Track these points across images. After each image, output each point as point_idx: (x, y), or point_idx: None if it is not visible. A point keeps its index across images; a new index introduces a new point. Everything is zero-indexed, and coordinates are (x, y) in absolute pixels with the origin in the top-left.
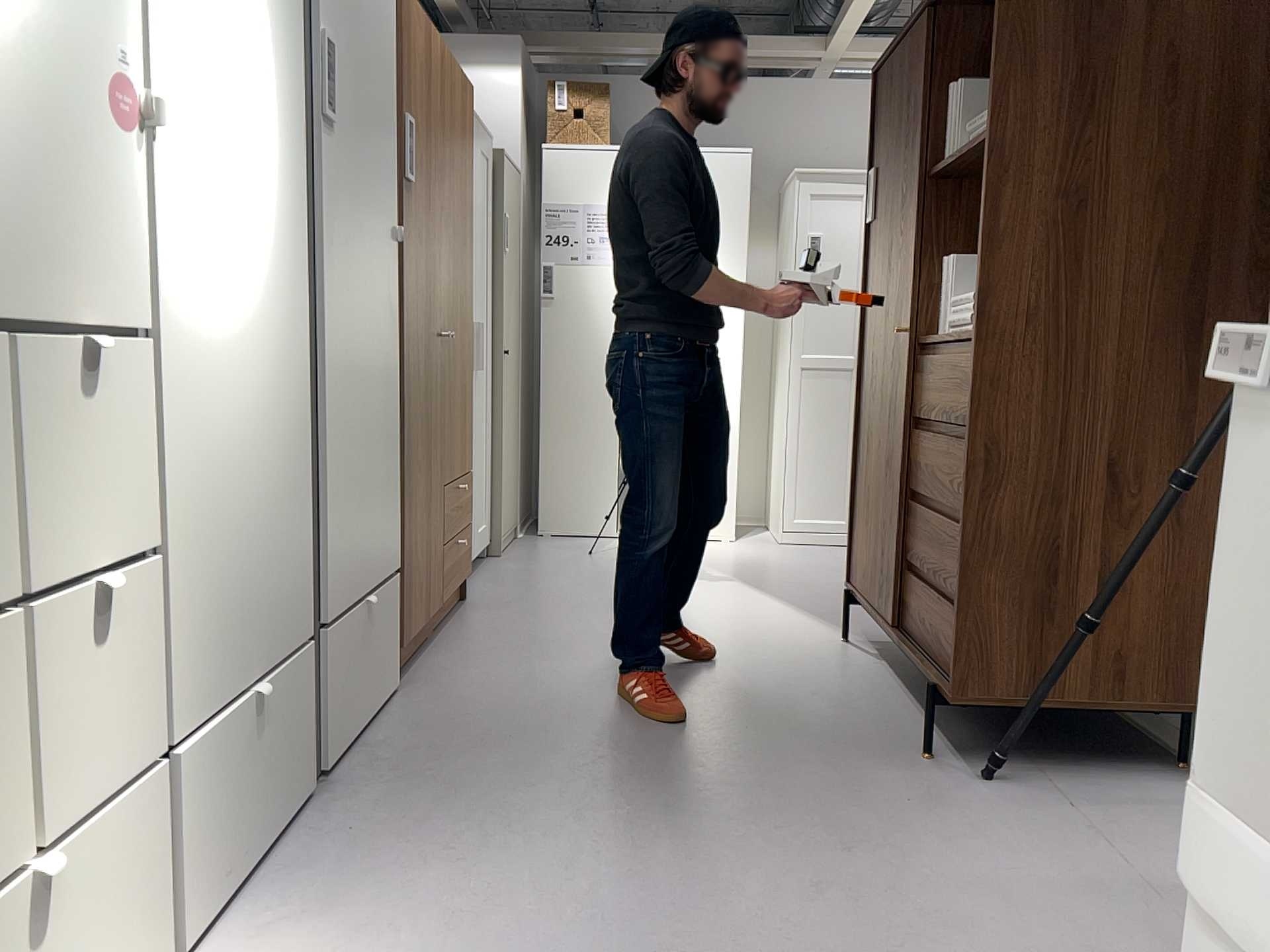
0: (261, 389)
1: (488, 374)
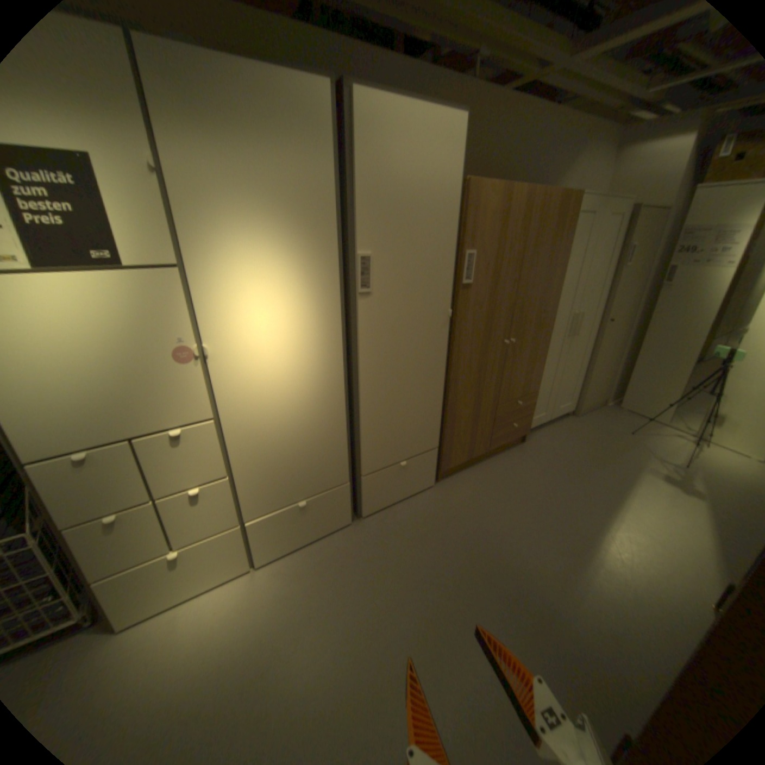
0: (305, 413)
1: (593, 333)
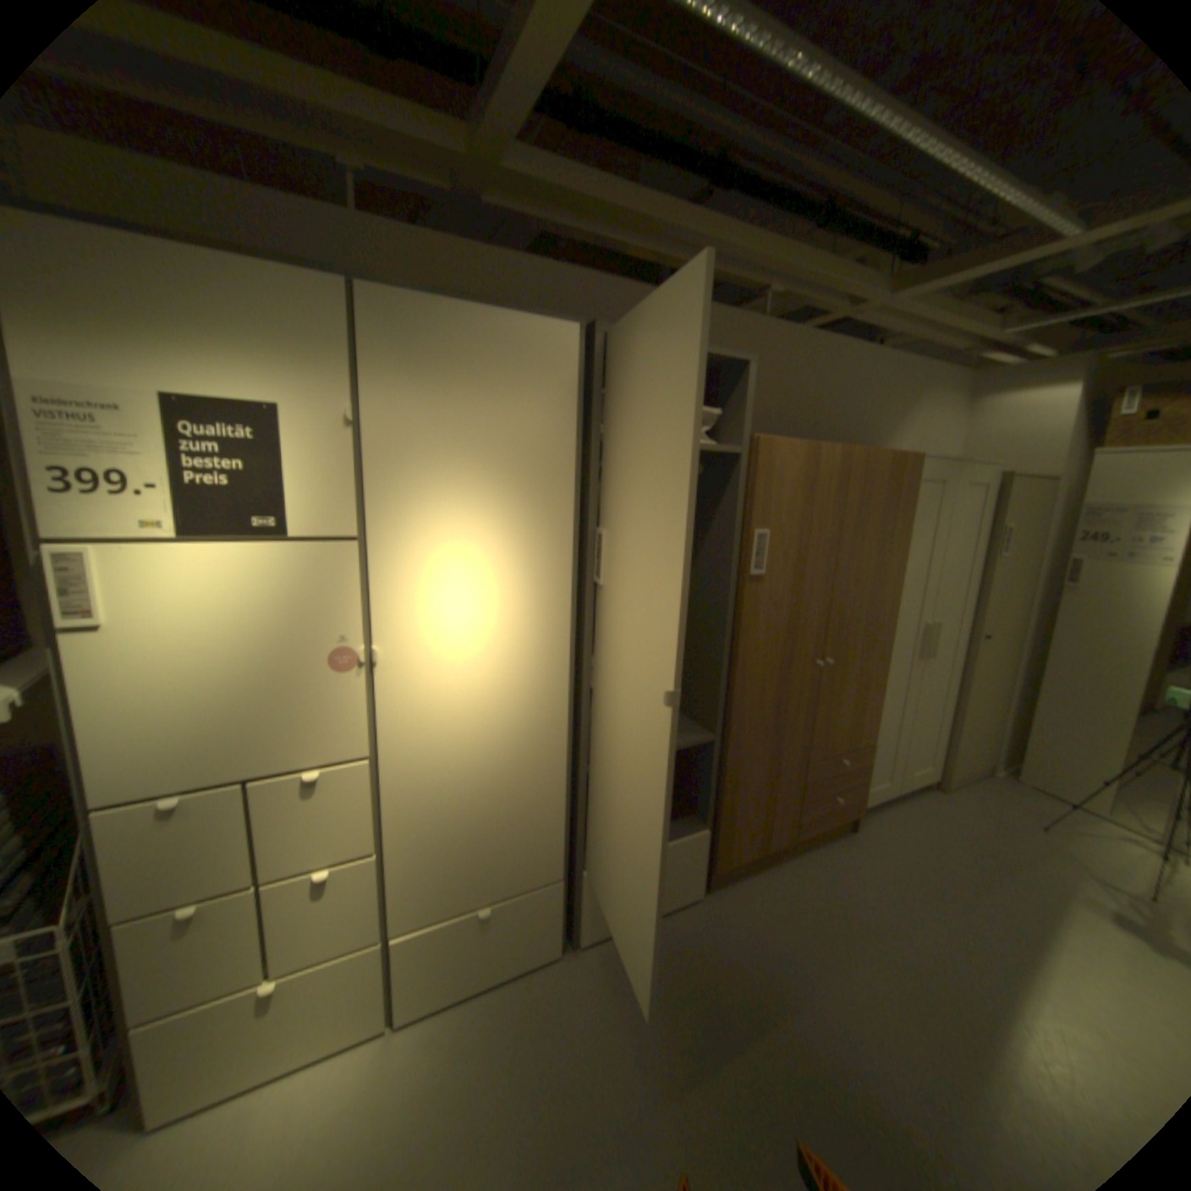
0: (505, 758)
1: (959, 656)
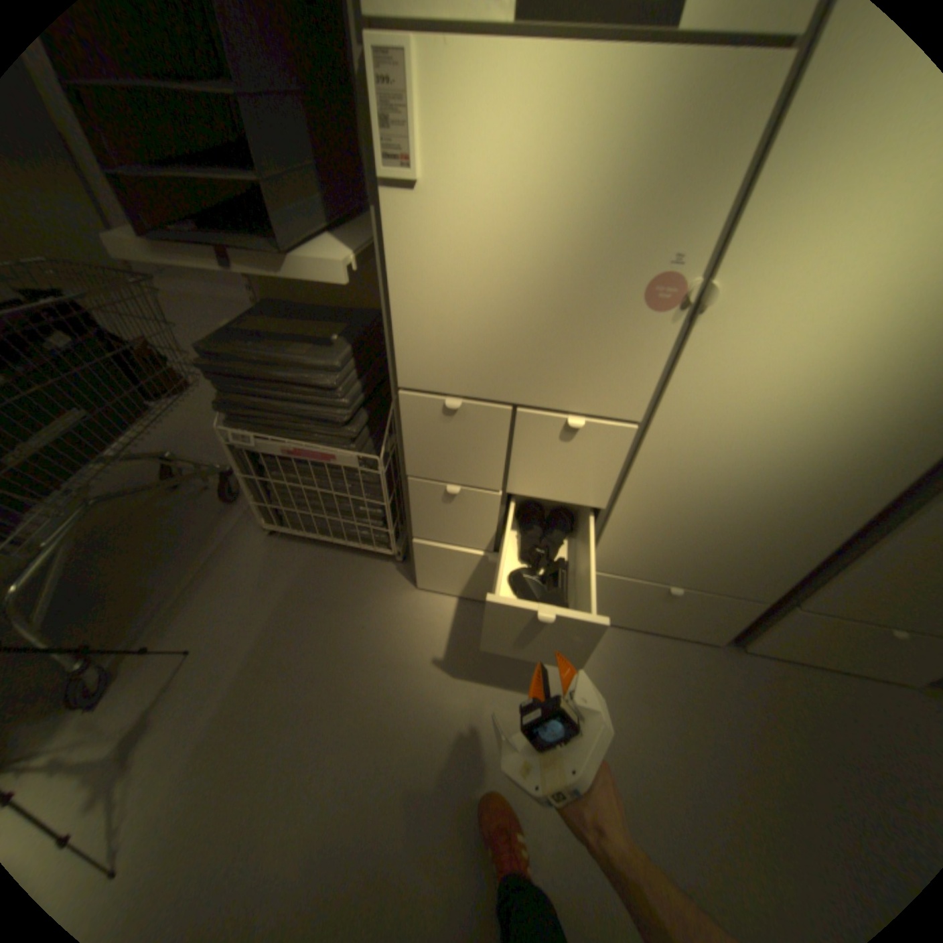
0: (799, 479)
1: None
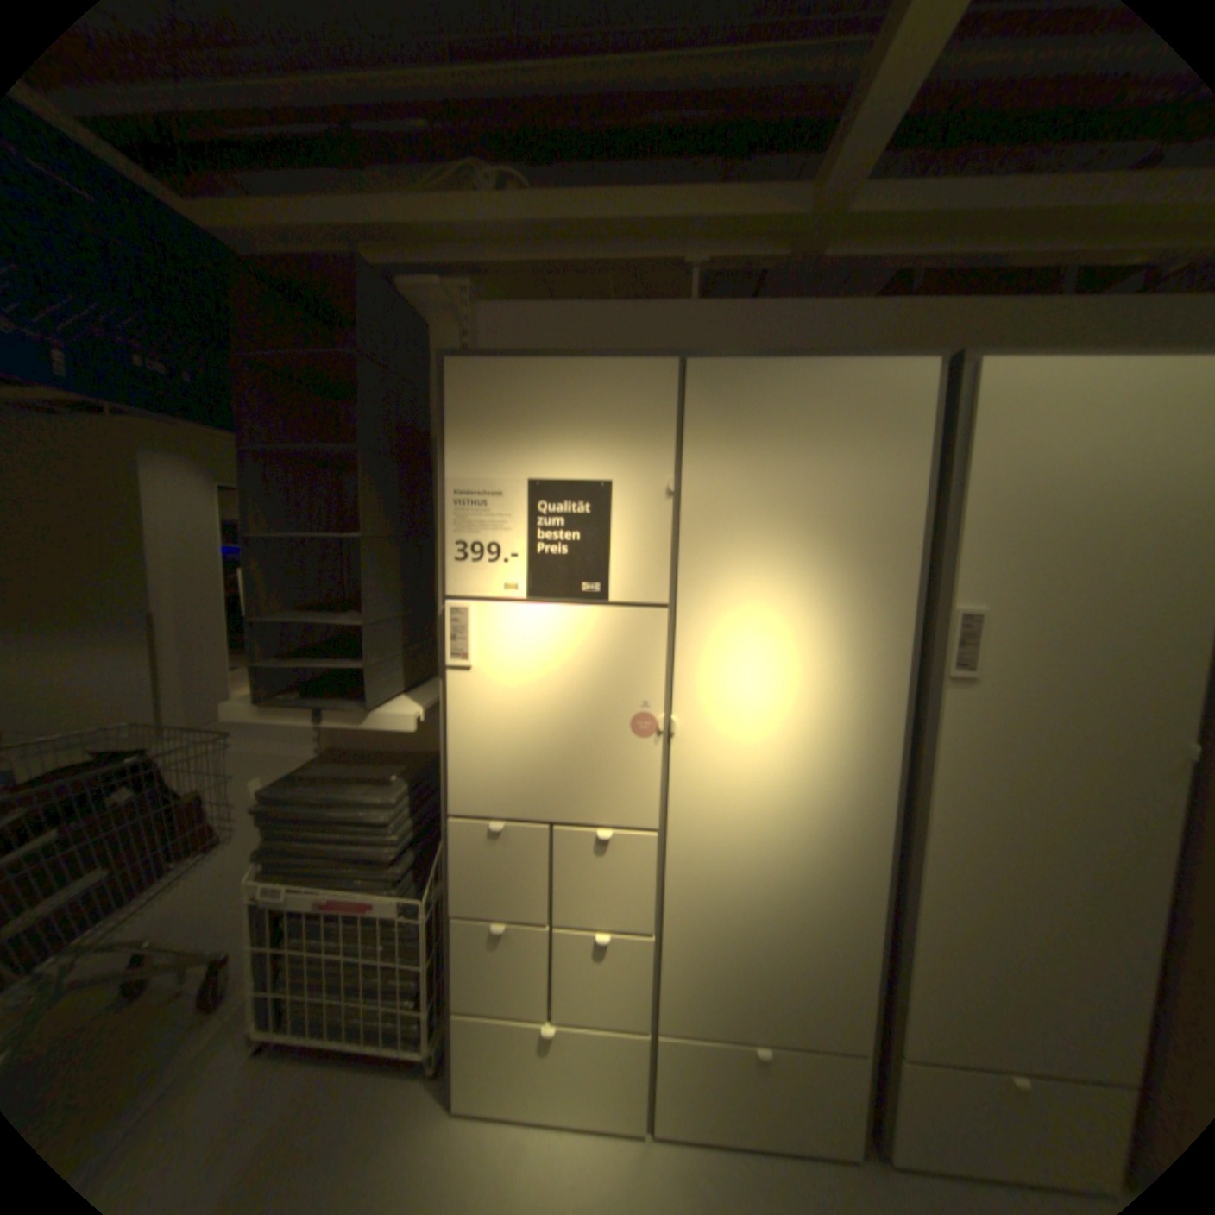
0: (805, 874)
1: None
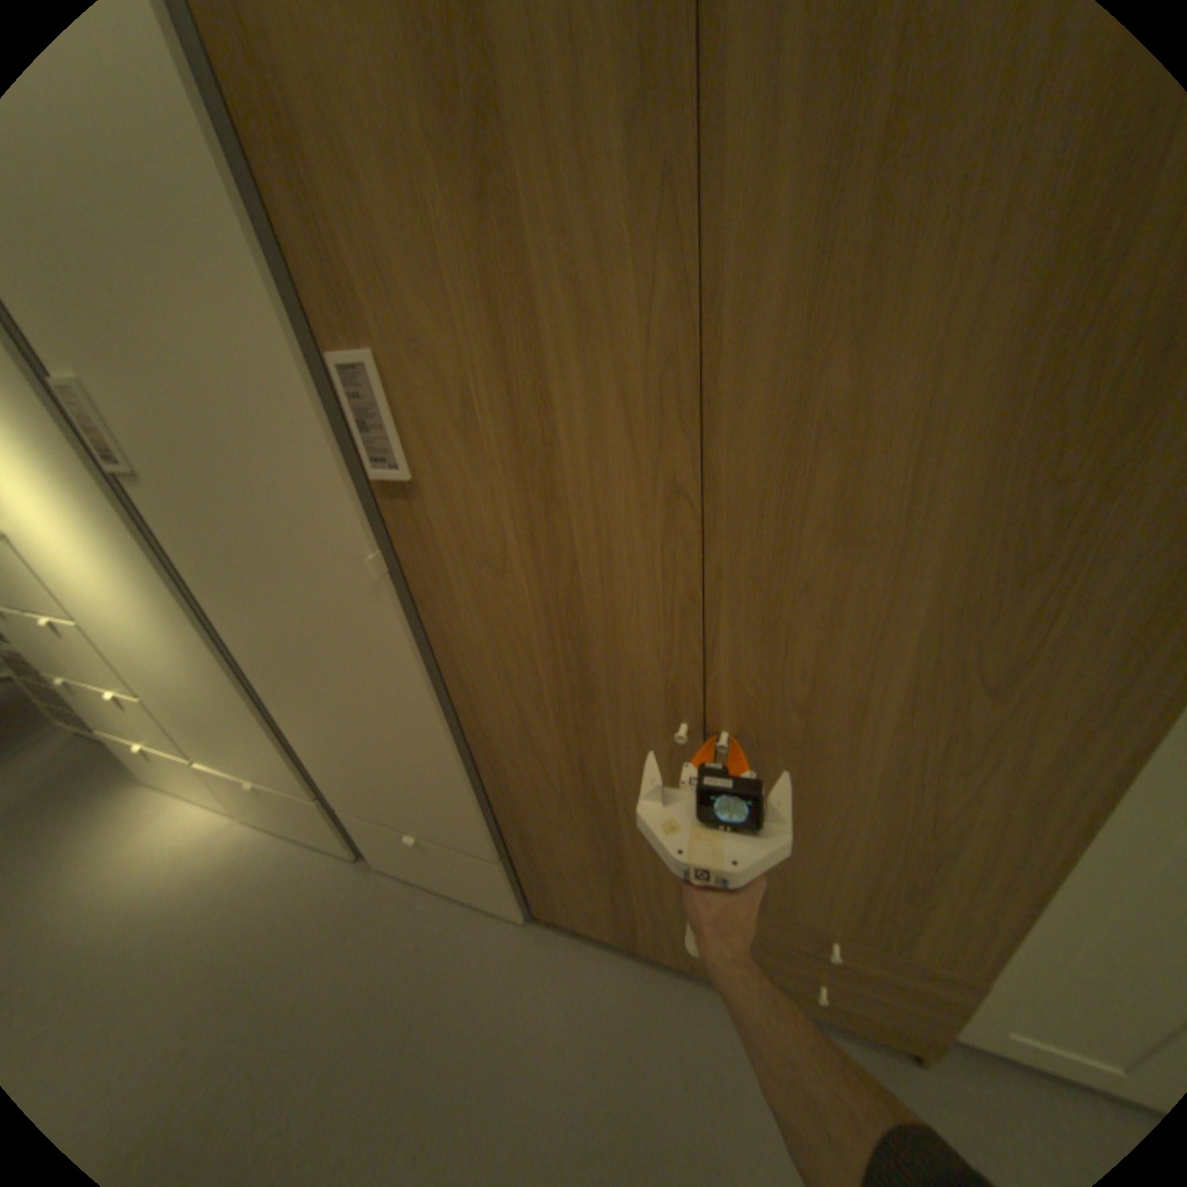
0: (175, 665)
1: None
